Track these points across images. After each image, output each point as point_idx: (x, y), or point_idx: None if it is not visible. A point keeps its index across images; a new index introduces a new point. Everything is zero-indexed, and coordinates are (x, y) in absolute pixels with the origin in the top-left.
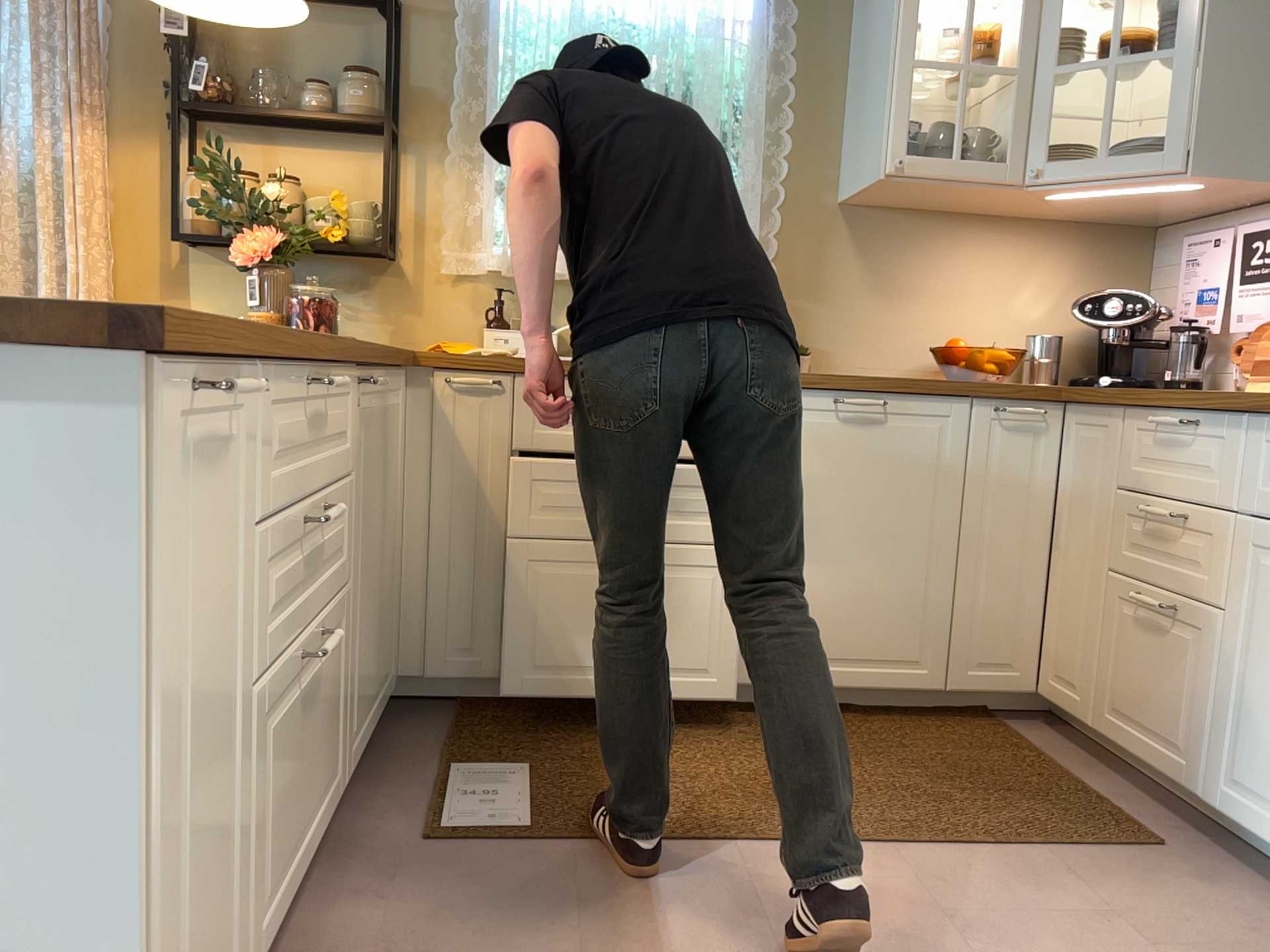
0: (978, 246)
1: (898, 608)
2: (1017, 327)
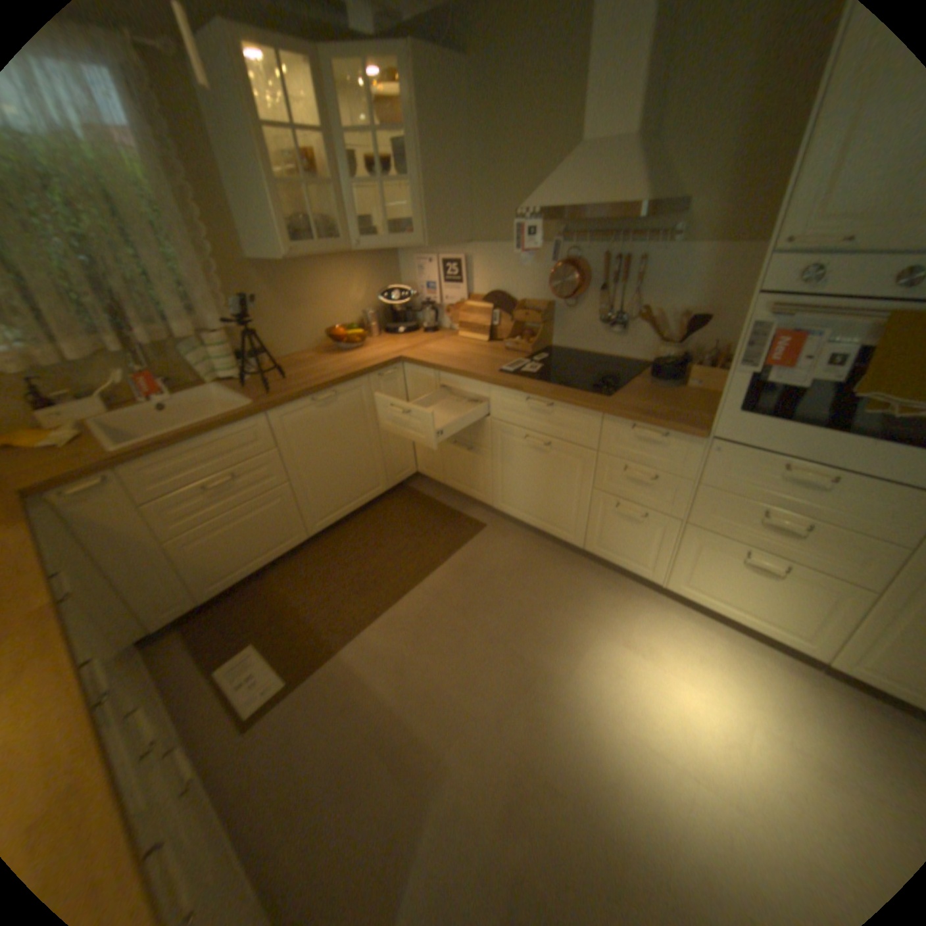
0: (323, 271)
1: (363, 472)
2: (352, 308)
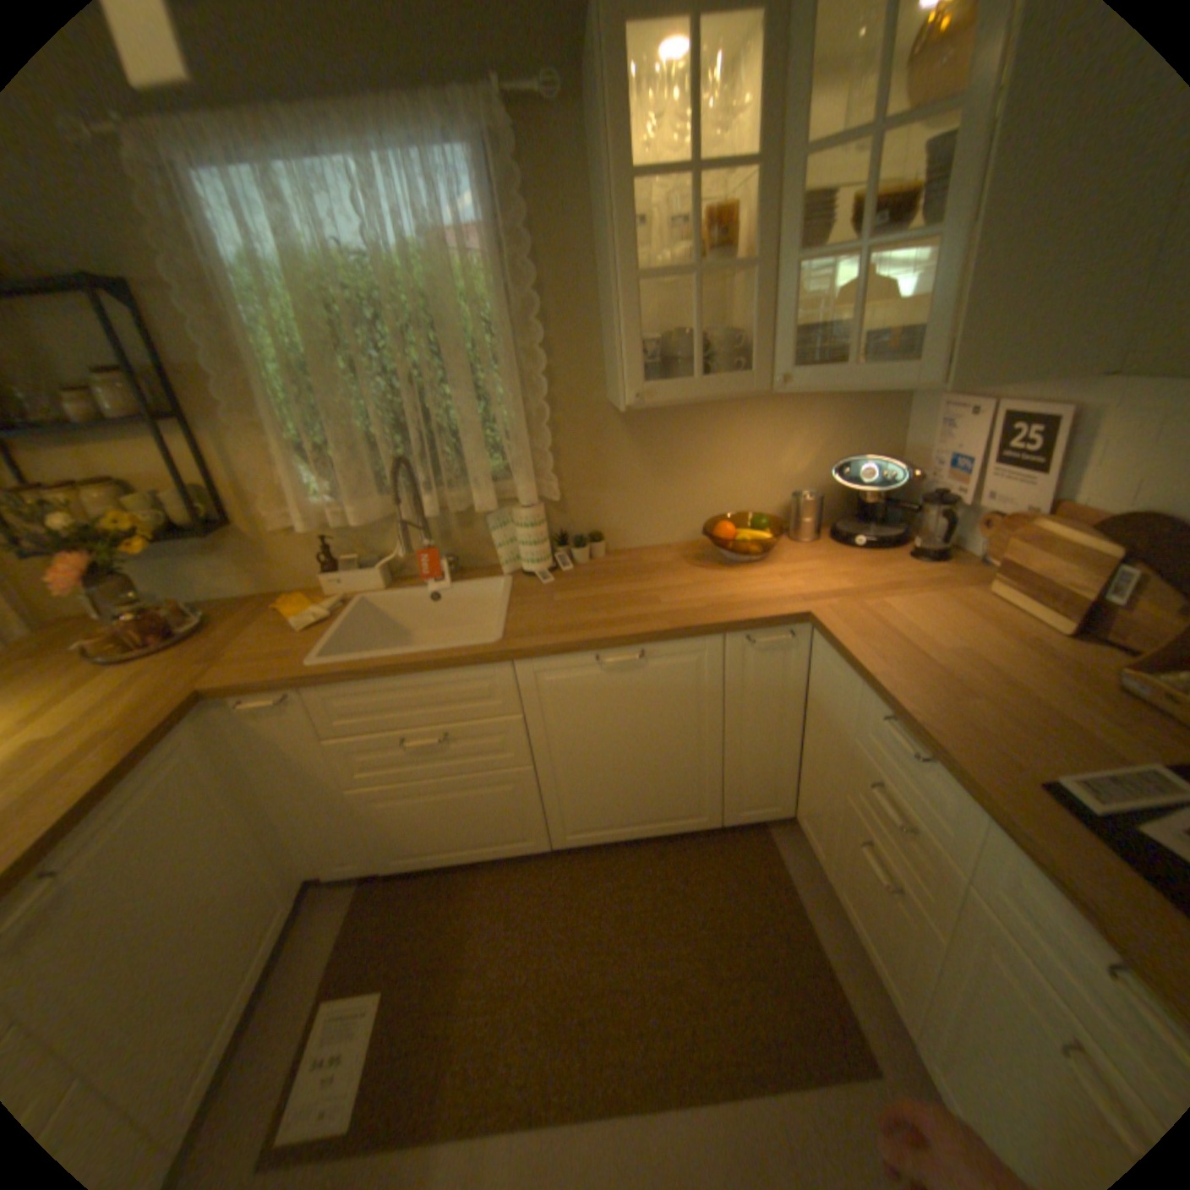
0: (743, 416)
1: (676, 787)
2: (784, 482)
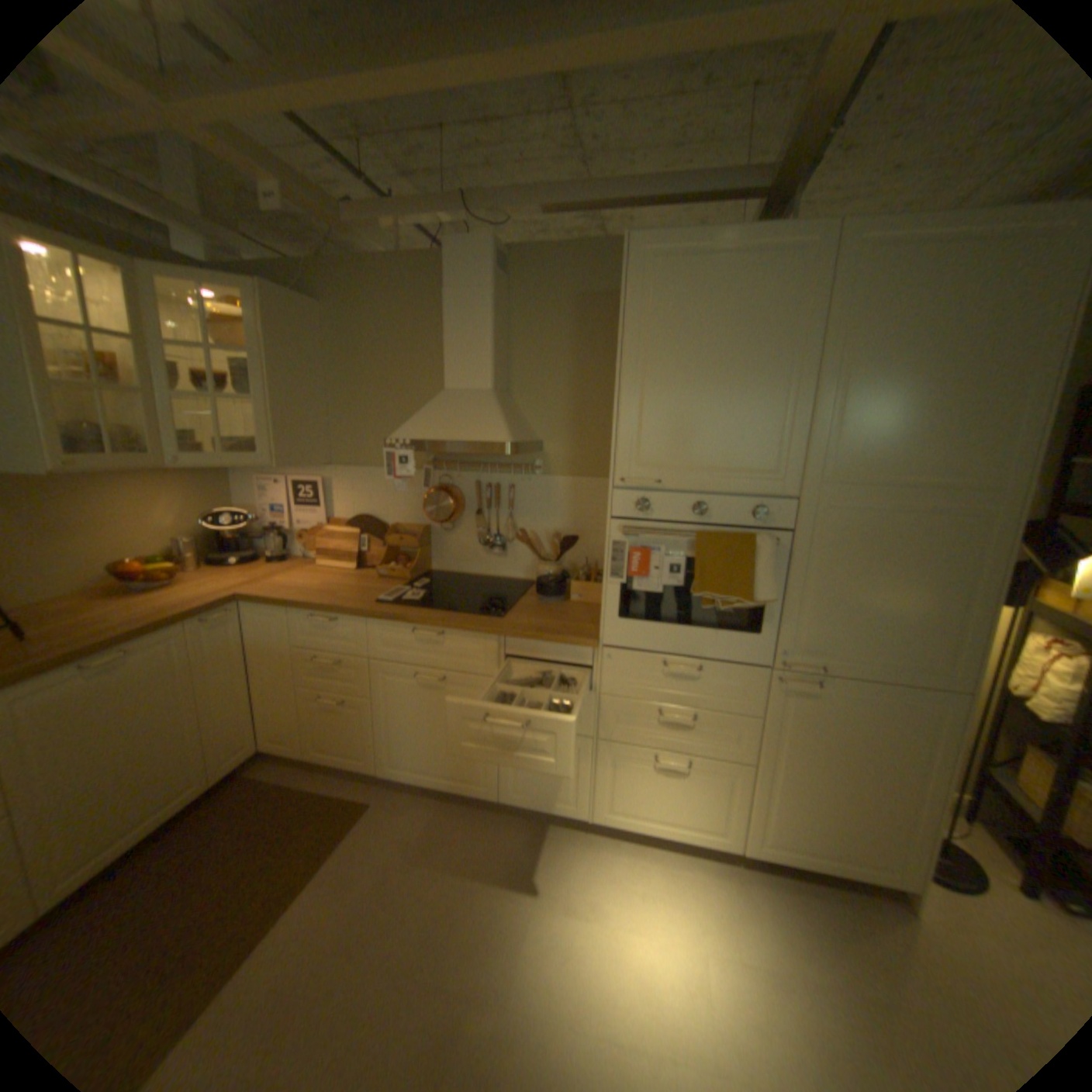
0: (114, 487)
1: (167, 767)
2: (158, 534)
